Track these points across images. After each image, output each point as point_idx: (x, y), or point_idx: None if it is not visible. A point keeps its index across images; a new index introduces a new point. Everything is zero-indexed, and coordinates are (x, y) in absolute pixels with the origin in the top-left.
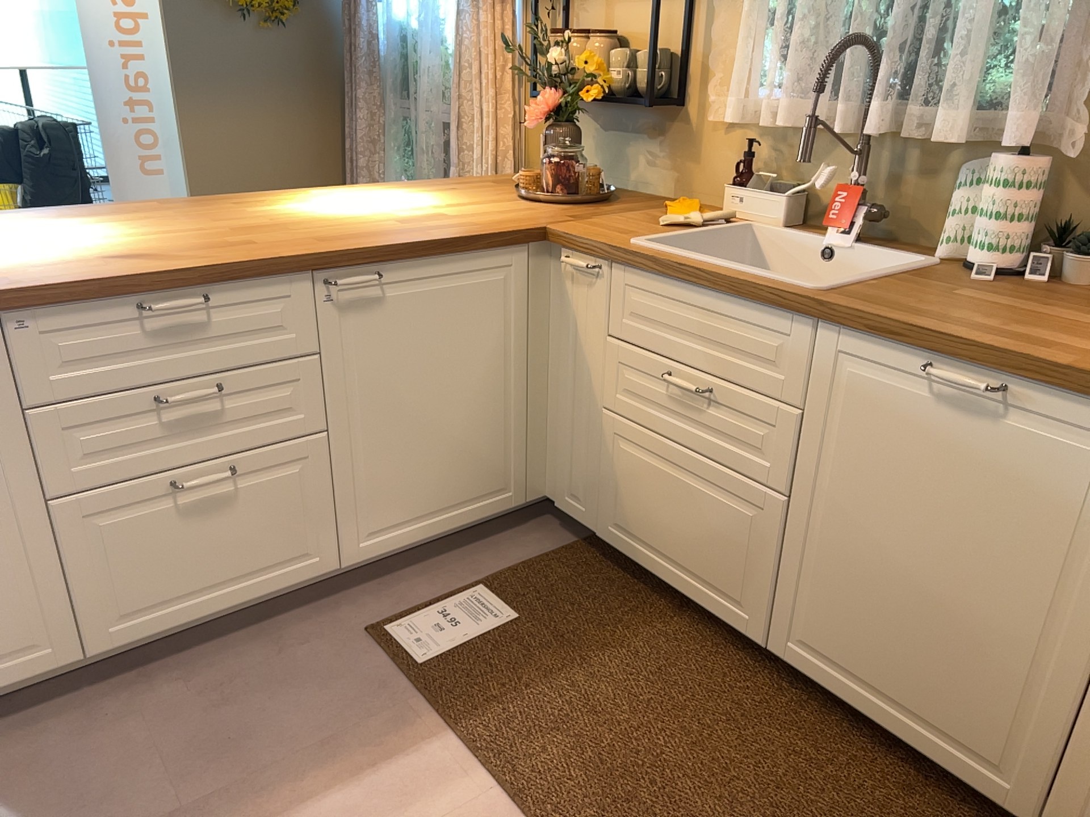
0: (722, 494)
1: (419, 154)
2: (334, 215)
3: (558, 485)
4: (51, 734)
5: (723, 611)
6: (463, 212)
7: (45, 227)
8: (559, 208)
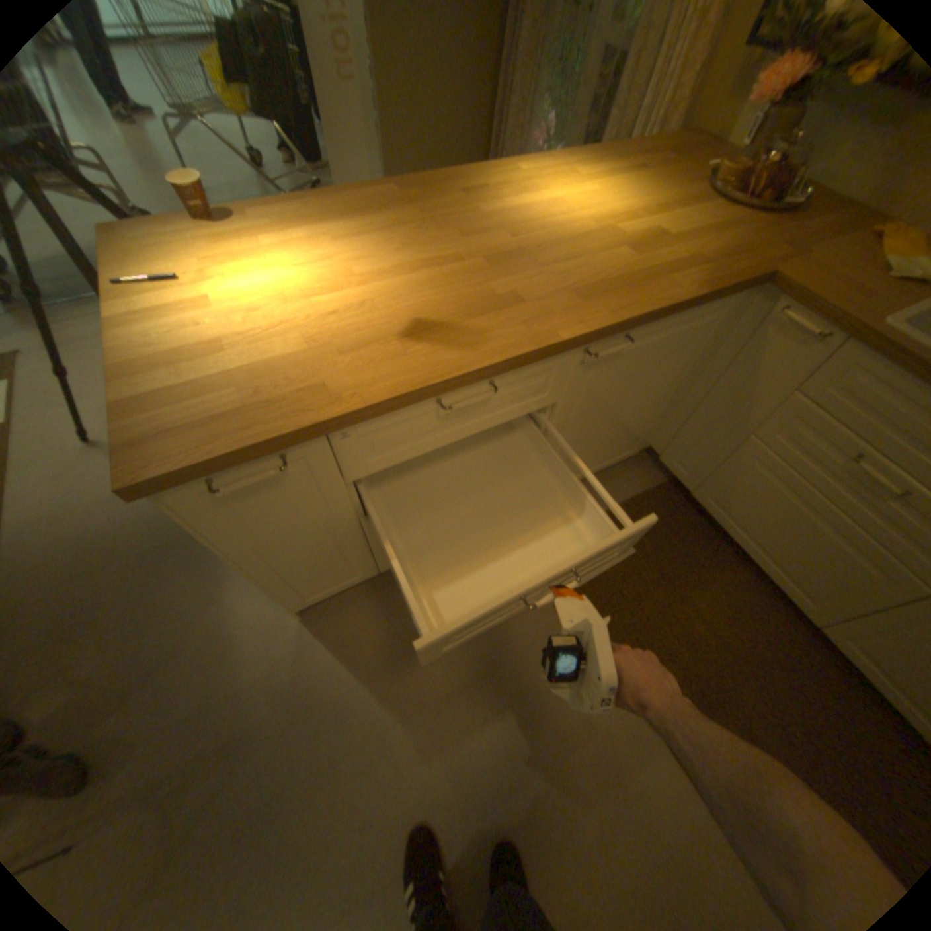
0: (854, 550)
1: (576, 83)
2: (564, 228)
3: (669, 451)
4: (365, 615)
5: (795, 596)
6: (681, 225)
7: (314, 240)
8: (767, 222)
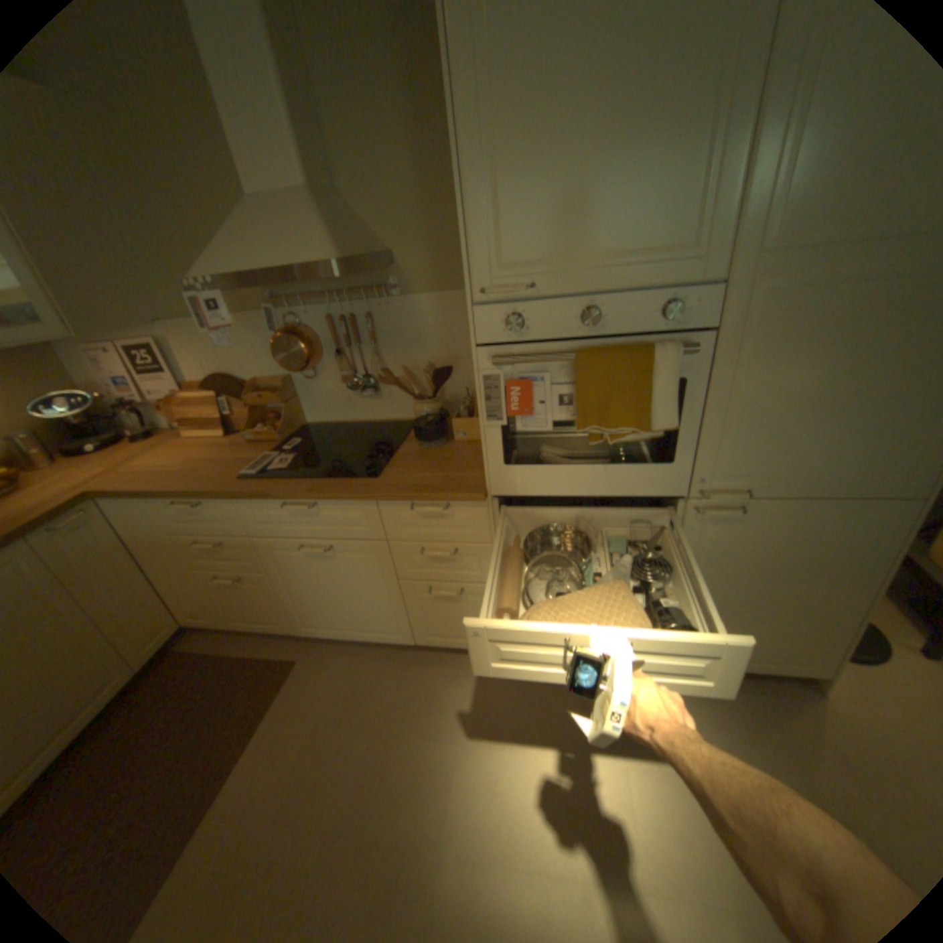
0: None
1: None
2: None
3: None
4: None
5: None
6: None
7: None
8: None
